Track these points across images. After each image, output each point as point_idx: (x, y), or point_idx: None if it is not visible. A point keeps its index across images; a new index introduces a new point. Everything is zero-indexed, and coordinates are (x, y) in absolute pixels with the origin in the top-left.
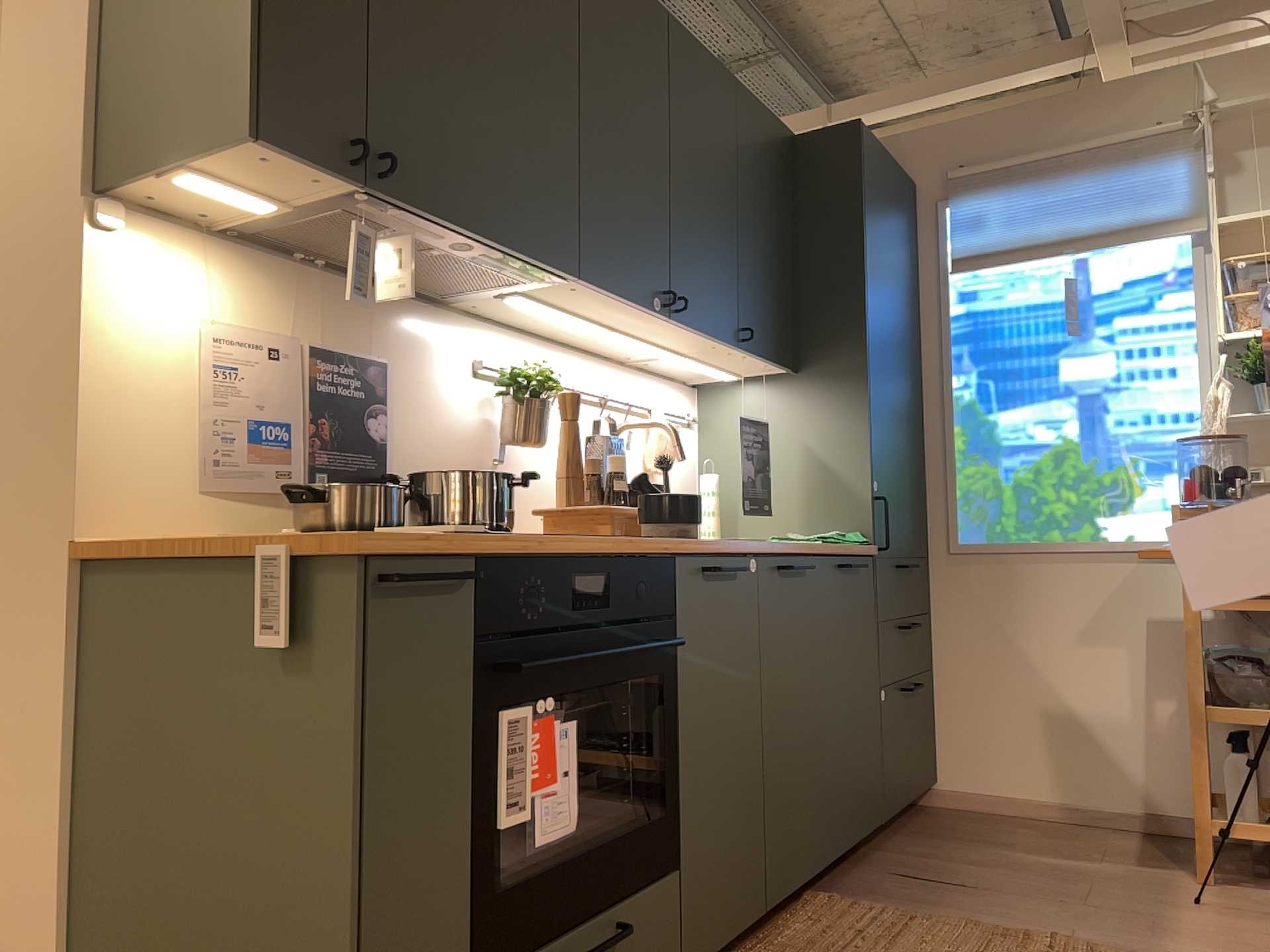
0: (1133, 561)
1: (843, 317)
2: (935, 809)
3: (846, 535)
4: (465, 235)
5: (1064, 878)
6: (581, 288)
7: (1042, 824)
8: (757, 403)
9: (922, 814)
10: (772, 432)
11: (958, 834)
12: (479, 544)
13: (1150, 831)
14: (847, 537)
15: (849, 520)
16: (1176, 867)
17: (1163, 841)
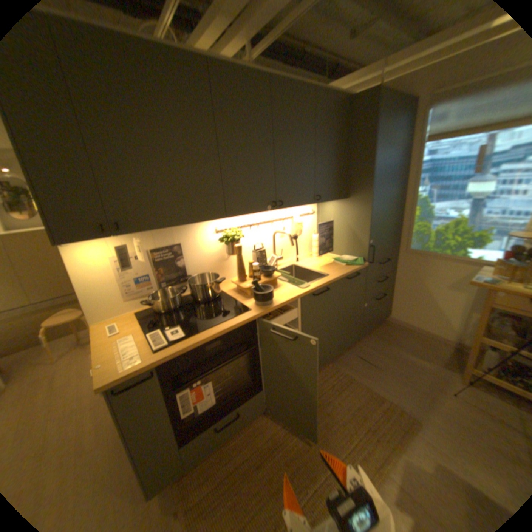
0: (479, 266)
1: (364, 178)
2: (388, 323)
3: (357, 259)
4: (168, 226)
5: (413, 370)
6: (232, 215)
7: (420, 337)
8: (333, 207)
9: (382, 325)
10: (337, 218)
11: (388, 338)
12: (153, 365)
13: (458, 349)
14: (355, 262)
15: (359, 252)
16: (457, 372)
17: (460, 355)
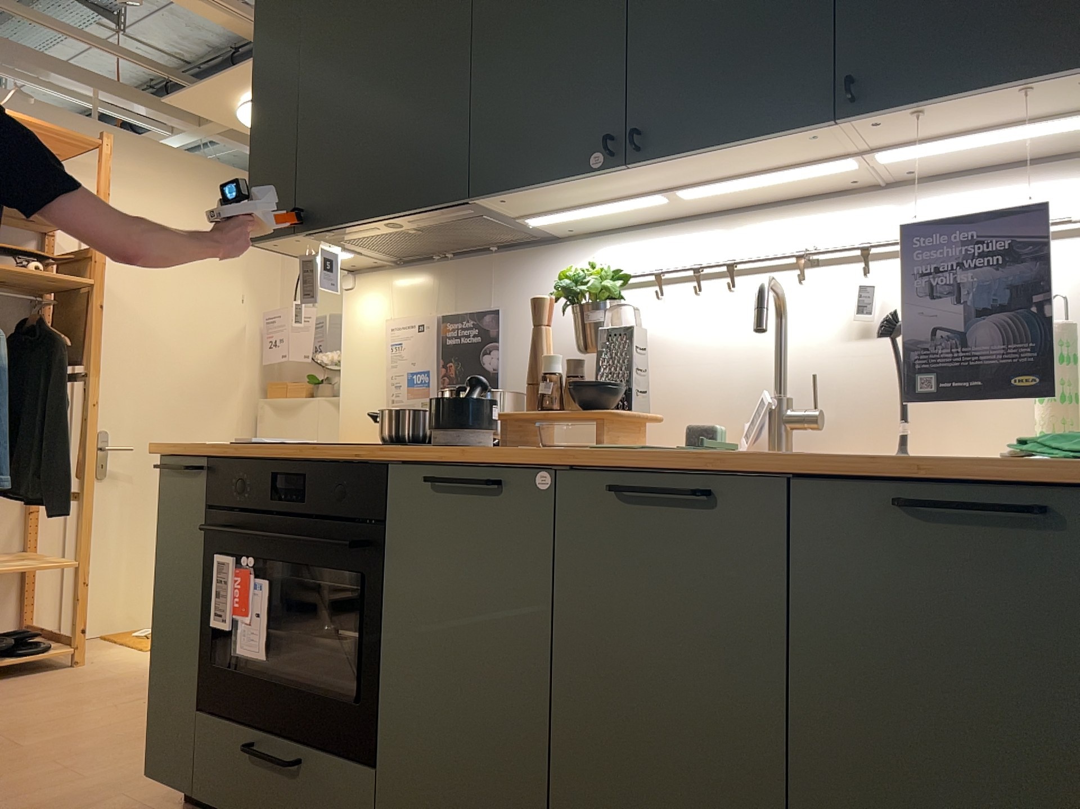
0: None
1: None
2: None
3: None
4: (371, 222)
5: None
6: (506, 197)
7: None
8: None
9: None
10: None
11: None
12: (200, 449)
13: None
14: None
15: None
16: None
17: None
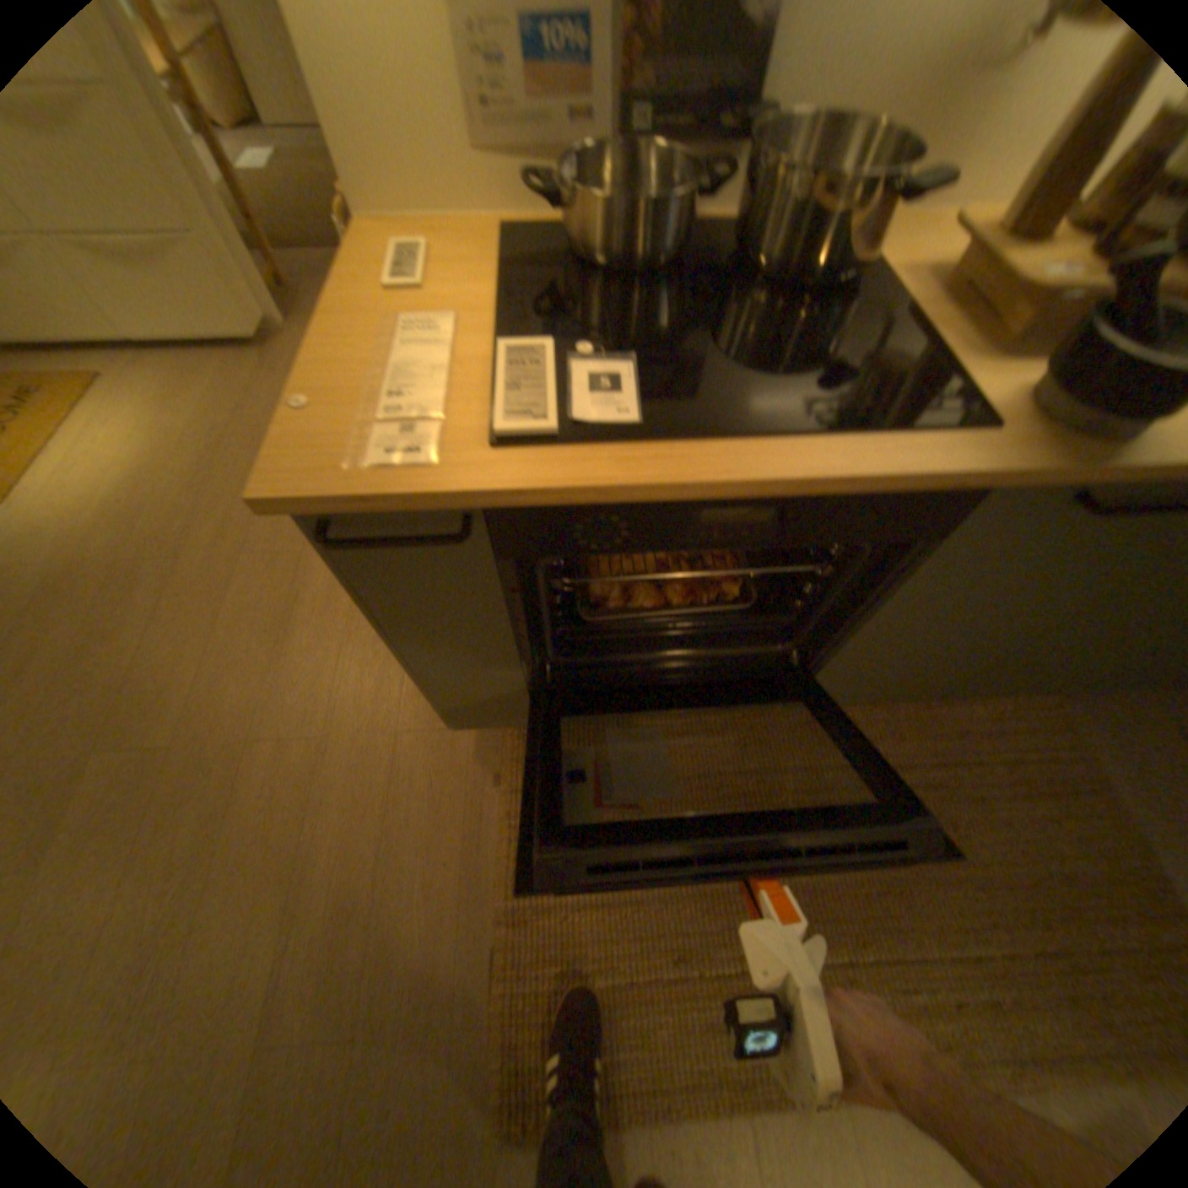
0: None
1: None
2: None
3: None
4: None
5: None
6: None
7: None
8: None
9: None
10: None
11: None
12: (472, 501)
13: None
14: None
15: None
16: None
17: None
